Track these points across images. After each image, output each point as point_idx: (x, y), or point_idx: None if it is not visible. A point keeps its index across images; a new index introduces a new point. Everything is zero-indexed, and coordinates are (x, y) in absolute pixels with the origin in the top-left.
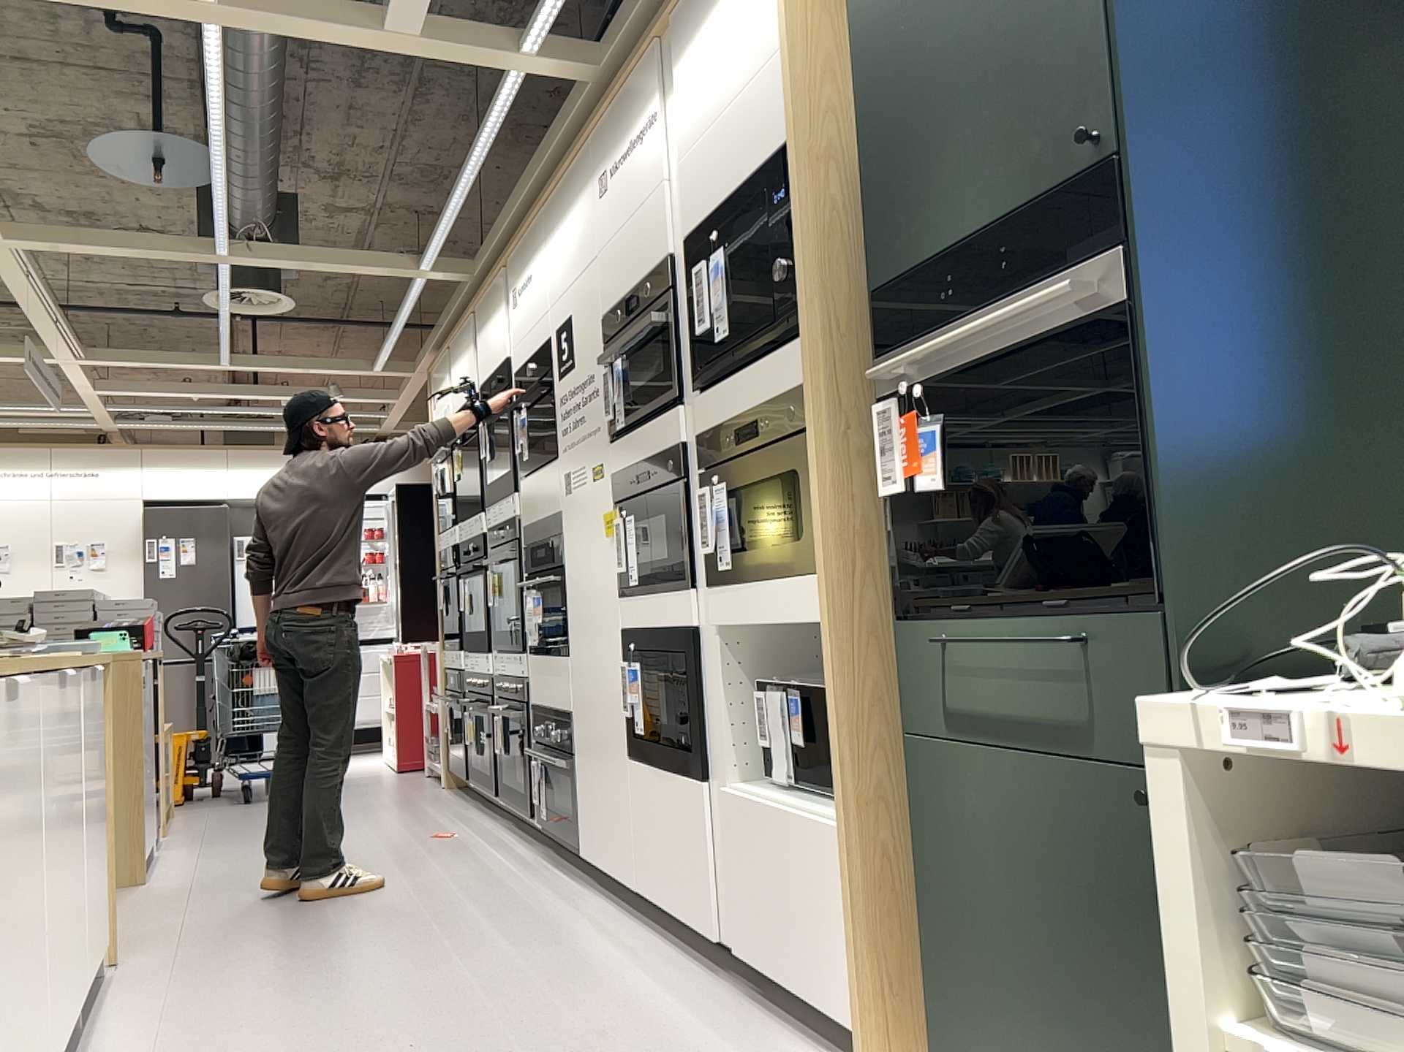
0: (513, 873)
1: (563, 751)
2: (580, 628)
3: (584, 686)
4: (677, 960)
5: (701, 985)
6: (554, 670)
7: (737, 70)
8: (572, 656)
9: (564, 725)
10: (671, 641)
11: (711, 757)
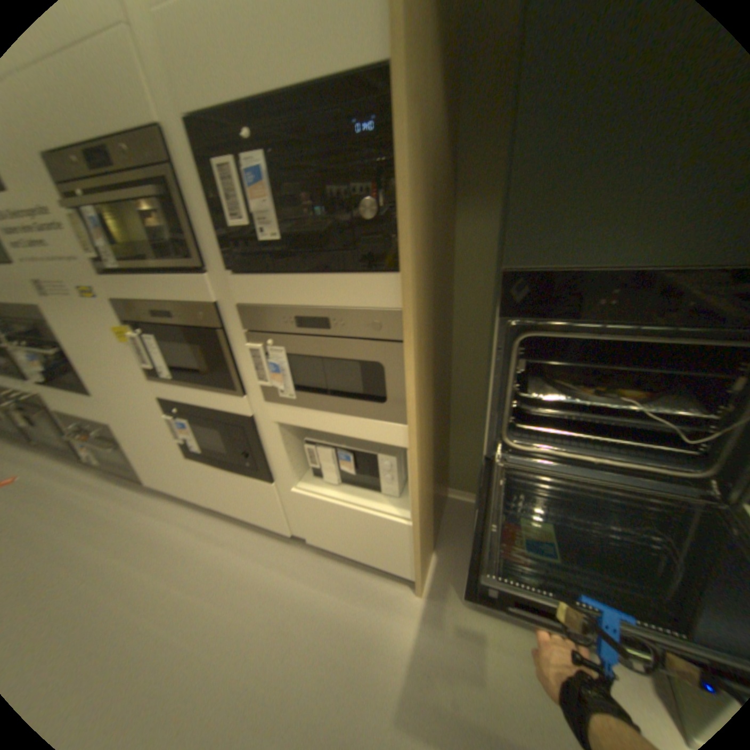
0: (89, 504)
1: (100, 442)
2: (96, 387)
3: (114, 417)
4: (254, 542)
5: (282, 555)
6: (71, 401)
7: None
8: (91, 399)
9: (98, 431)
10: (217, 418)
11: (270, 474)
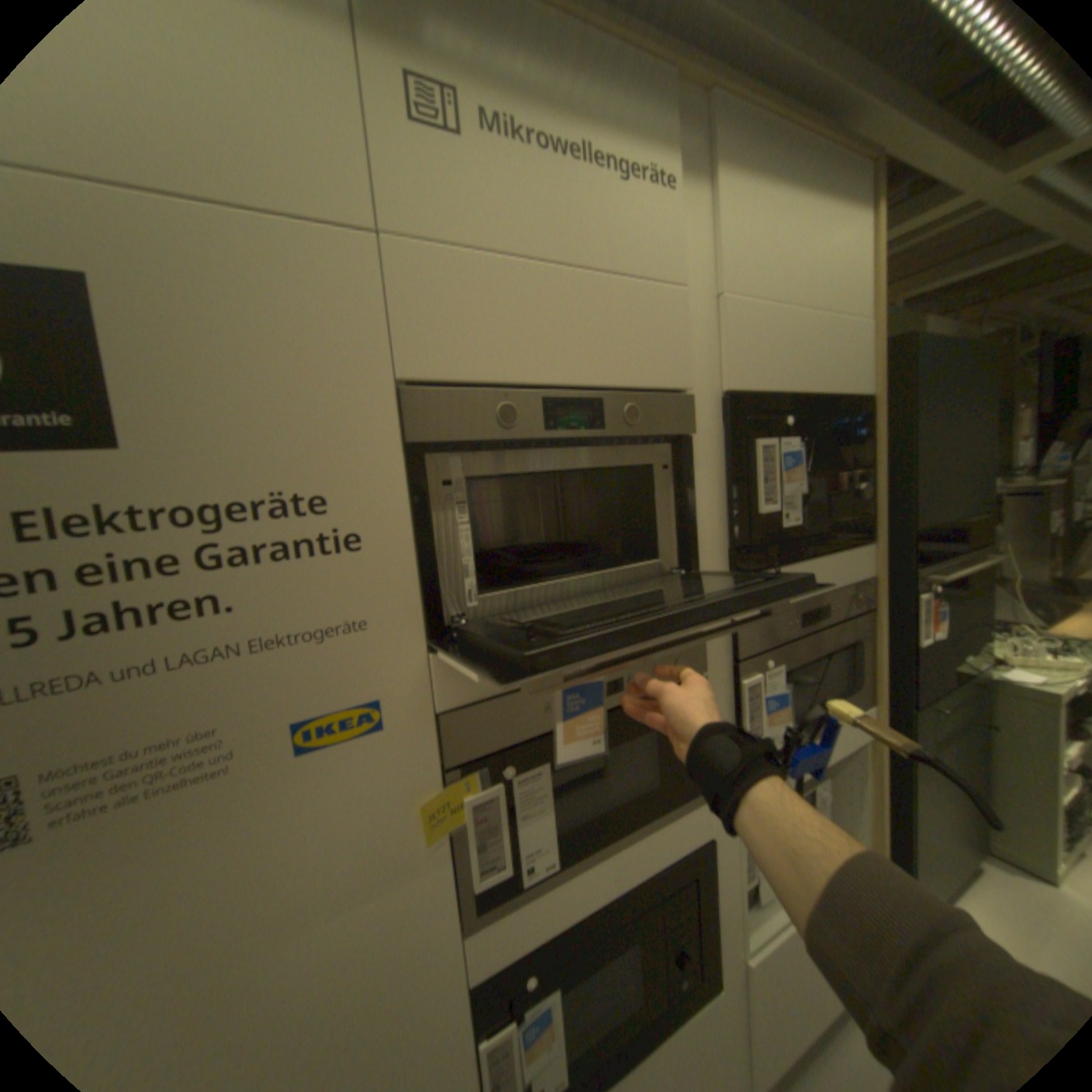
0: None
1: None
2: None
3: None
4: None
5: None
6: None
7: (824, 279)
8: None
9: None
10: (661, 889)
11: (725, 957)
